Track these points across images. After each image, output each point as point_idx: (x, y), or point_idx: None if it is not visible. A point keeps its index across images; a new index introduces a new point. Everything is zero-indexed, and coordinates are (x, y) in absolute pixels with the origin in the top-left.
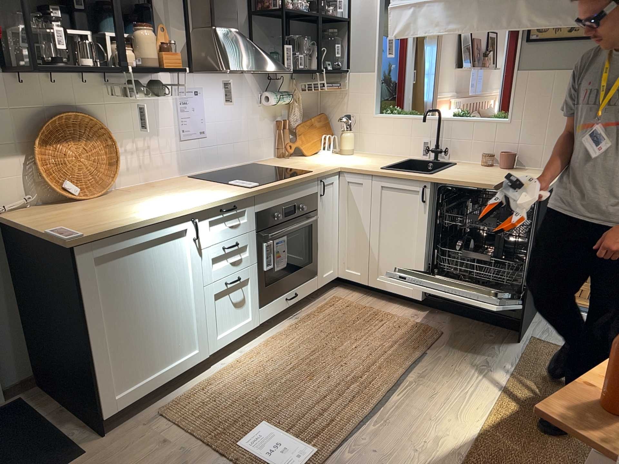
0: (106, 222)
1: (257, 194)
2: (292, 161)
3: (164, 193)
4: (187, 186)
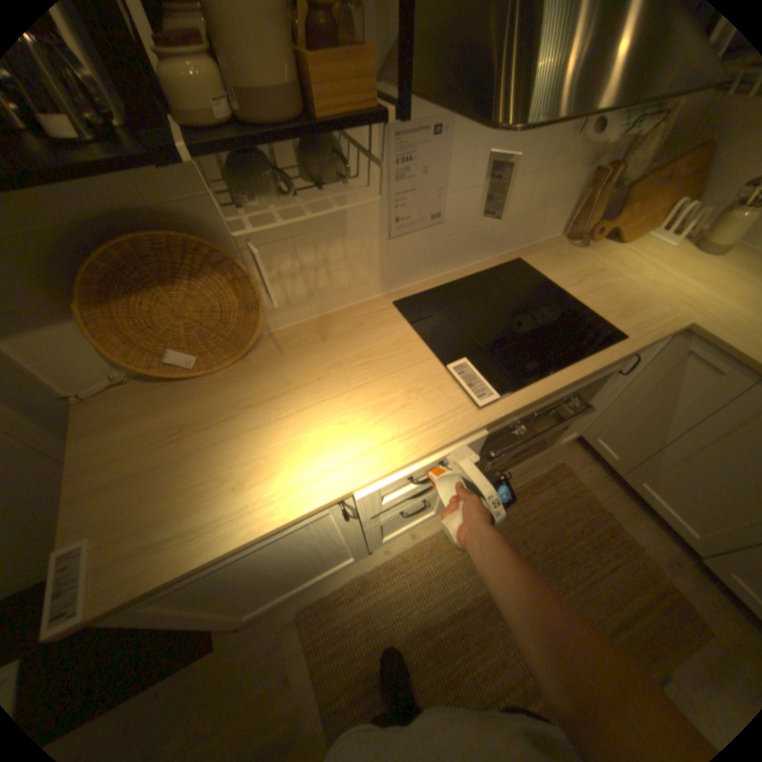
0: (167, 529)
1: (489, 423)
2: (590, 261)
3: (328, 377)
4: (375, 350)
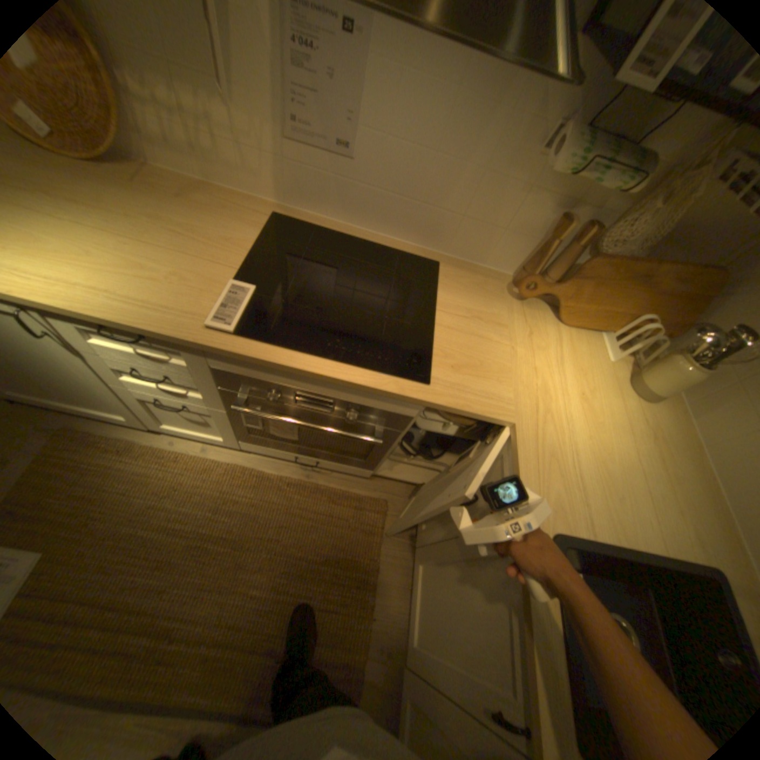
0: None
1: (203, 349)
2: (503, 313)
3: (131, 221)
4: (200, 232)
